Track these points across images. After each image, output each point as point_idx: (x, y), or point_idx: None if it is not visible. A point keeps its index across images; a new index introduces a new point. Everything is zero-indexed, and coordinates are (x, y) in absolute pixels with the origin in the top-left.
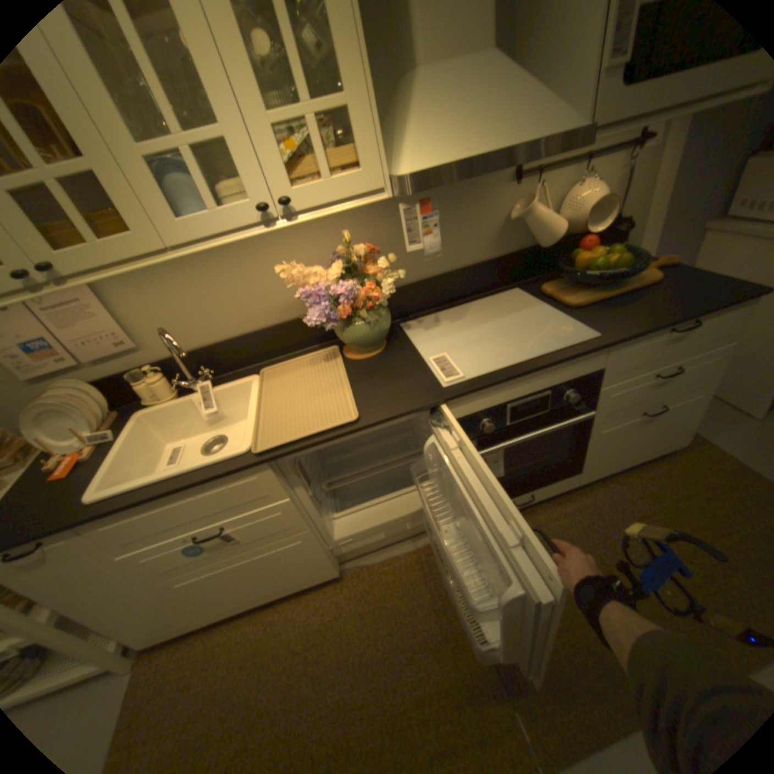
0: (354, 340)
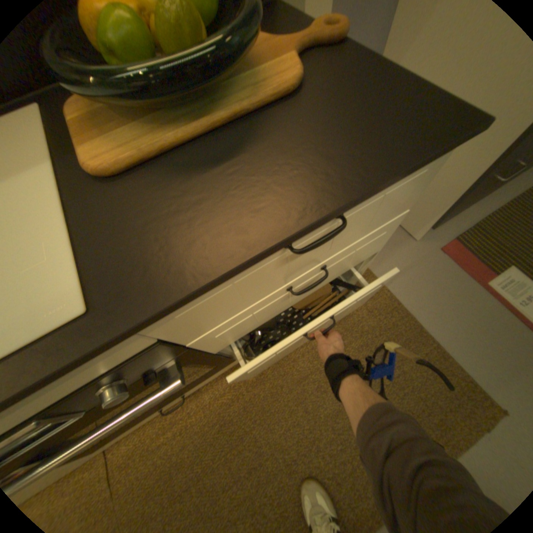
0: None
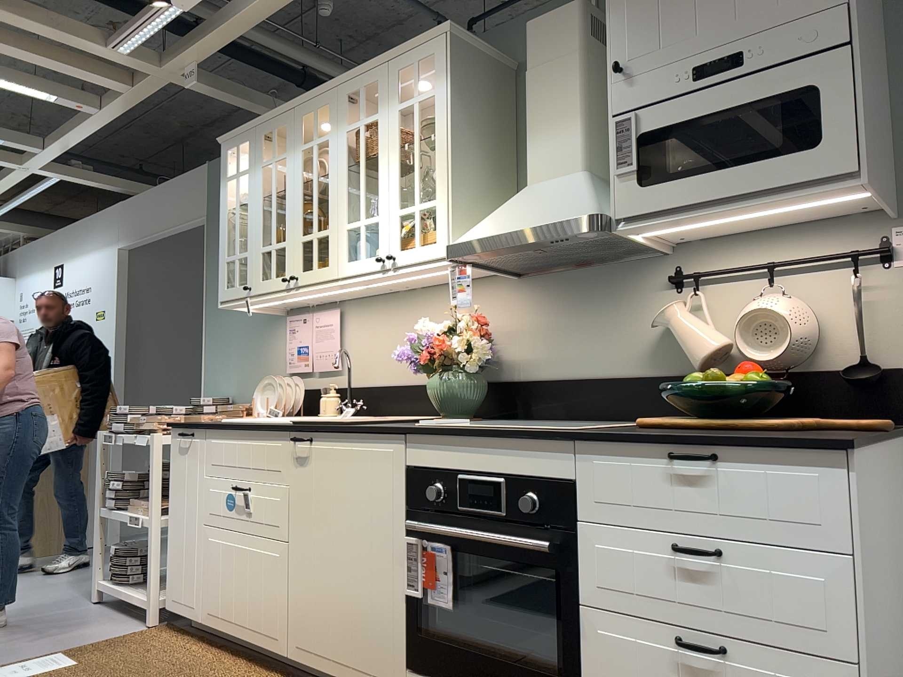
0: (433, 395)
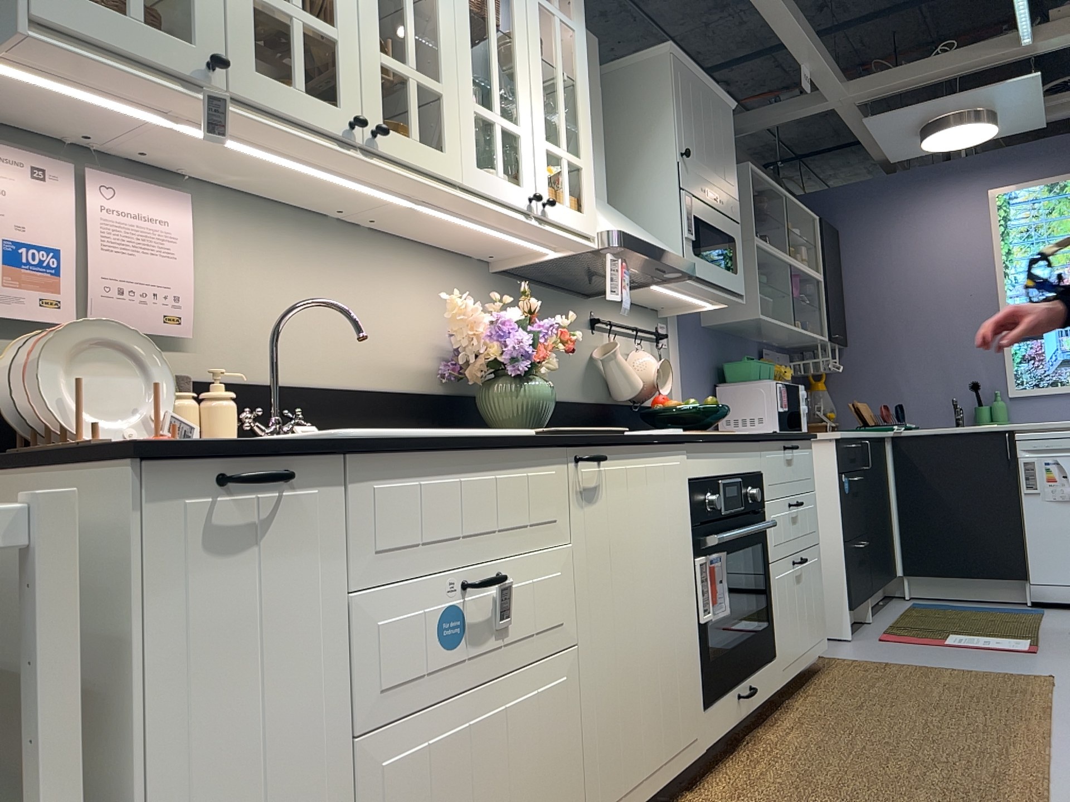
0: (527, 405)
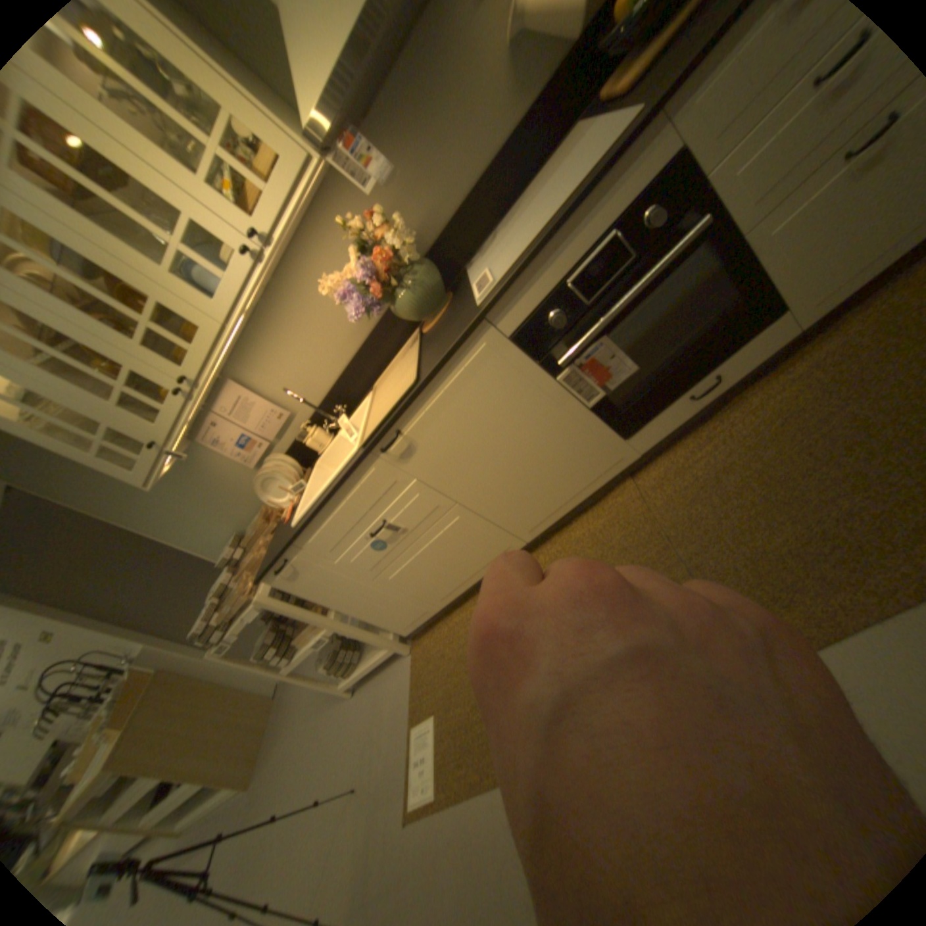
0: (412, 311)
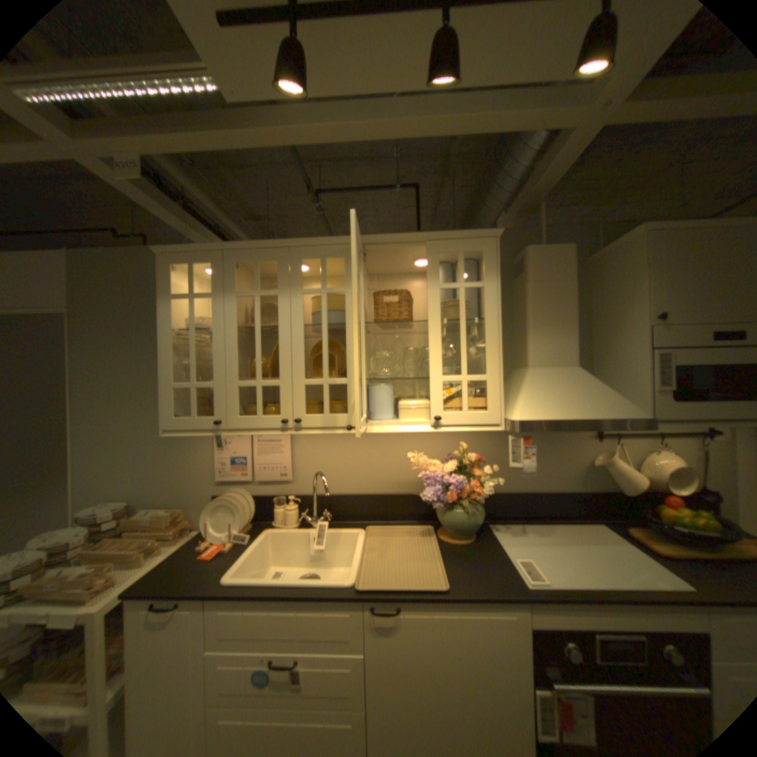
0: (451, 524)
